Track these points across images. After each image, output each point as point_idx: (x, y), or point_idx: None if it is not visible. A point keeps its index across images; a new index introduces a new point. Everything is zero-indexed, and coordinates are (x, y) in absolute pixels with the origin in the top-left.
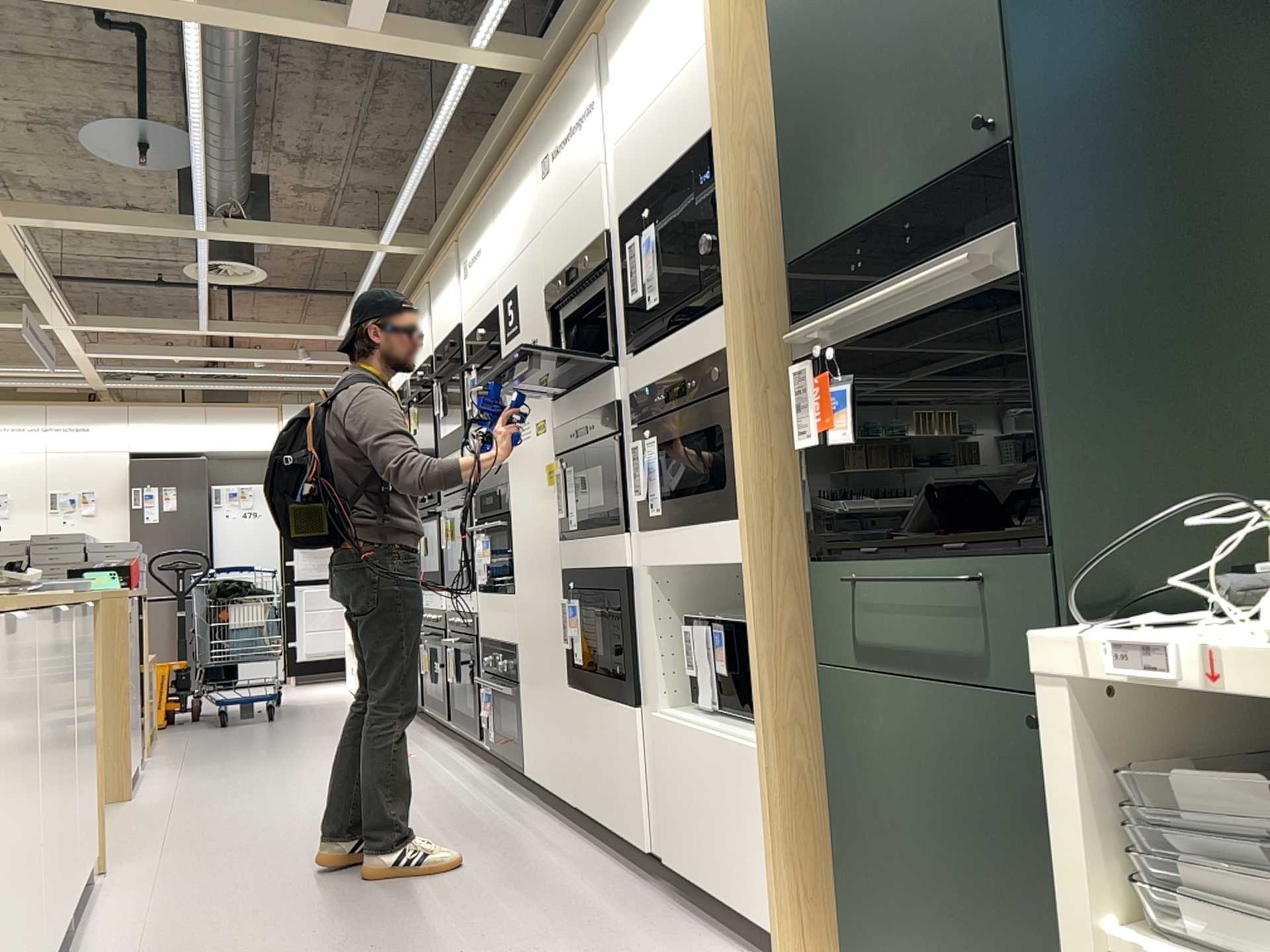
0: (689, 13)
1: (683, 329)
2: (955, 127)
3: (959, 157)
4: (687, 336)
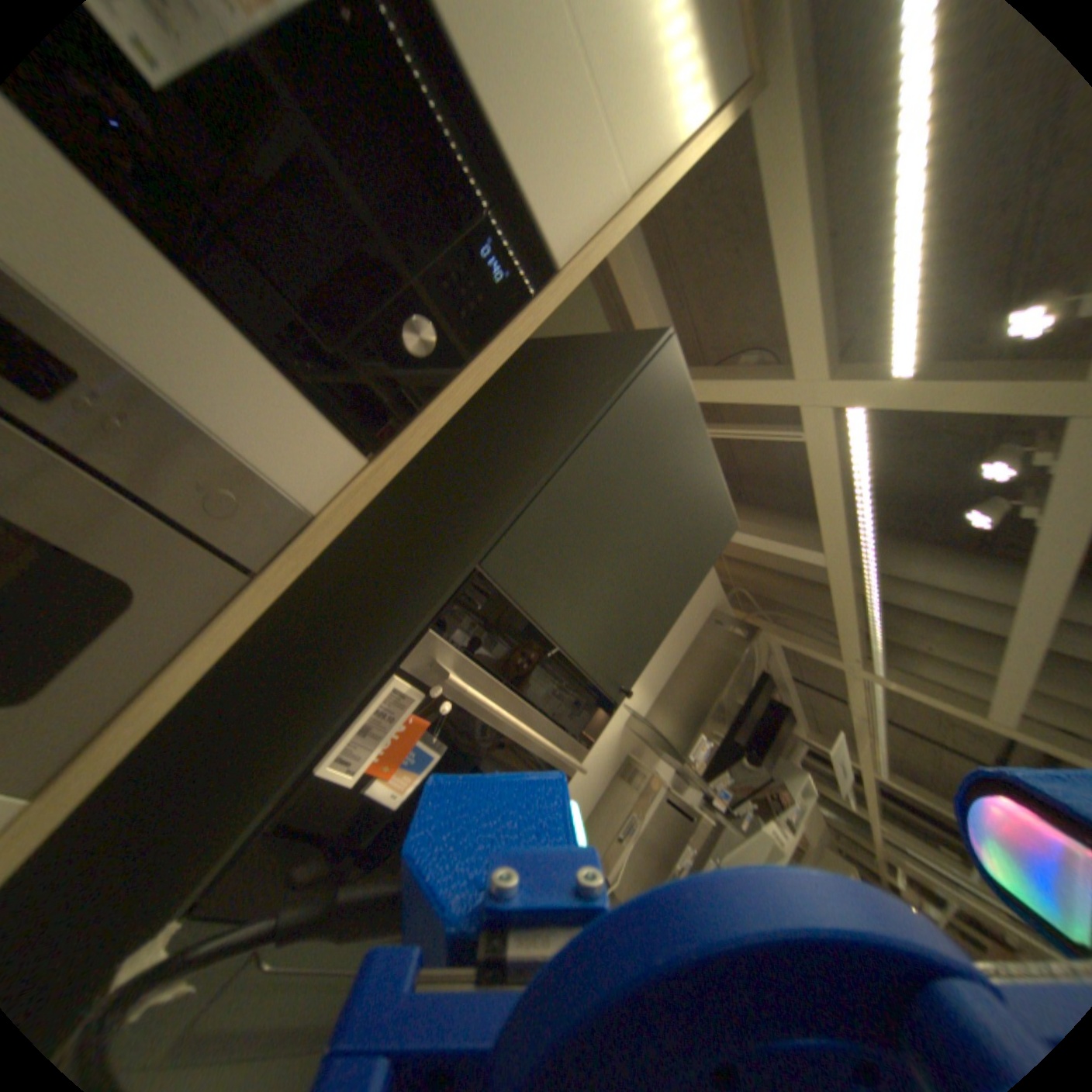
0: (651, 90)
1: (166, 265)
2: (616, 664)
3: (603, 681)
4: (175, 310)
